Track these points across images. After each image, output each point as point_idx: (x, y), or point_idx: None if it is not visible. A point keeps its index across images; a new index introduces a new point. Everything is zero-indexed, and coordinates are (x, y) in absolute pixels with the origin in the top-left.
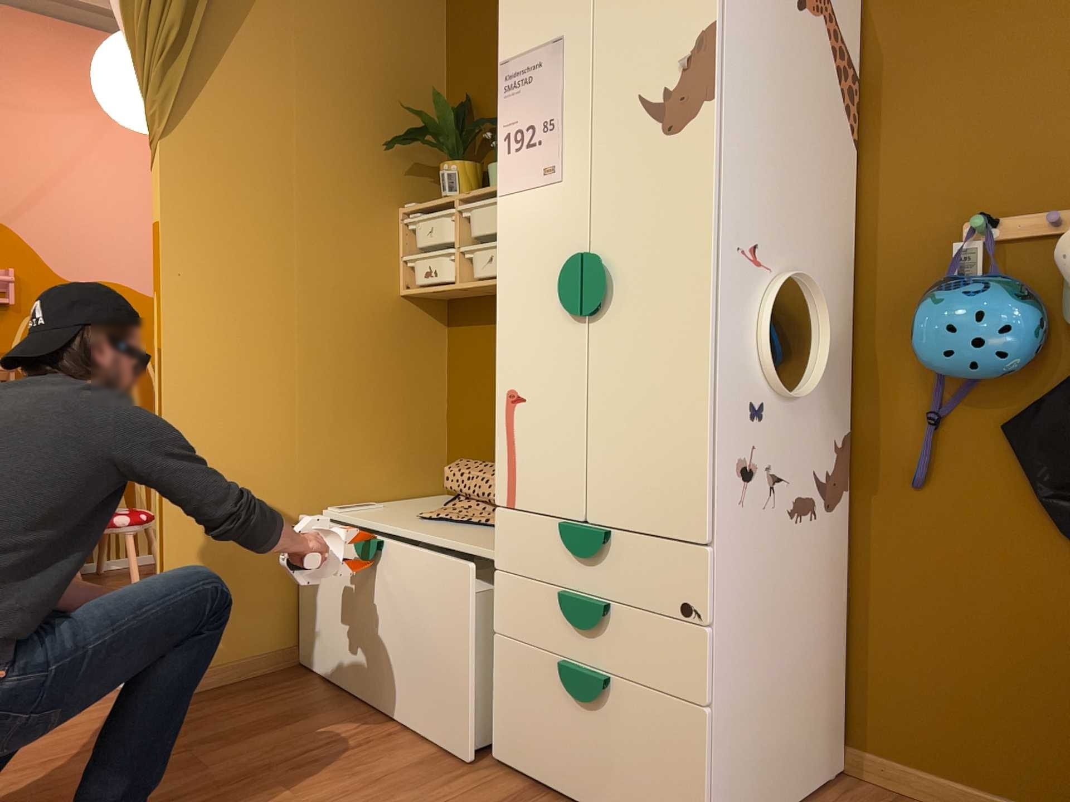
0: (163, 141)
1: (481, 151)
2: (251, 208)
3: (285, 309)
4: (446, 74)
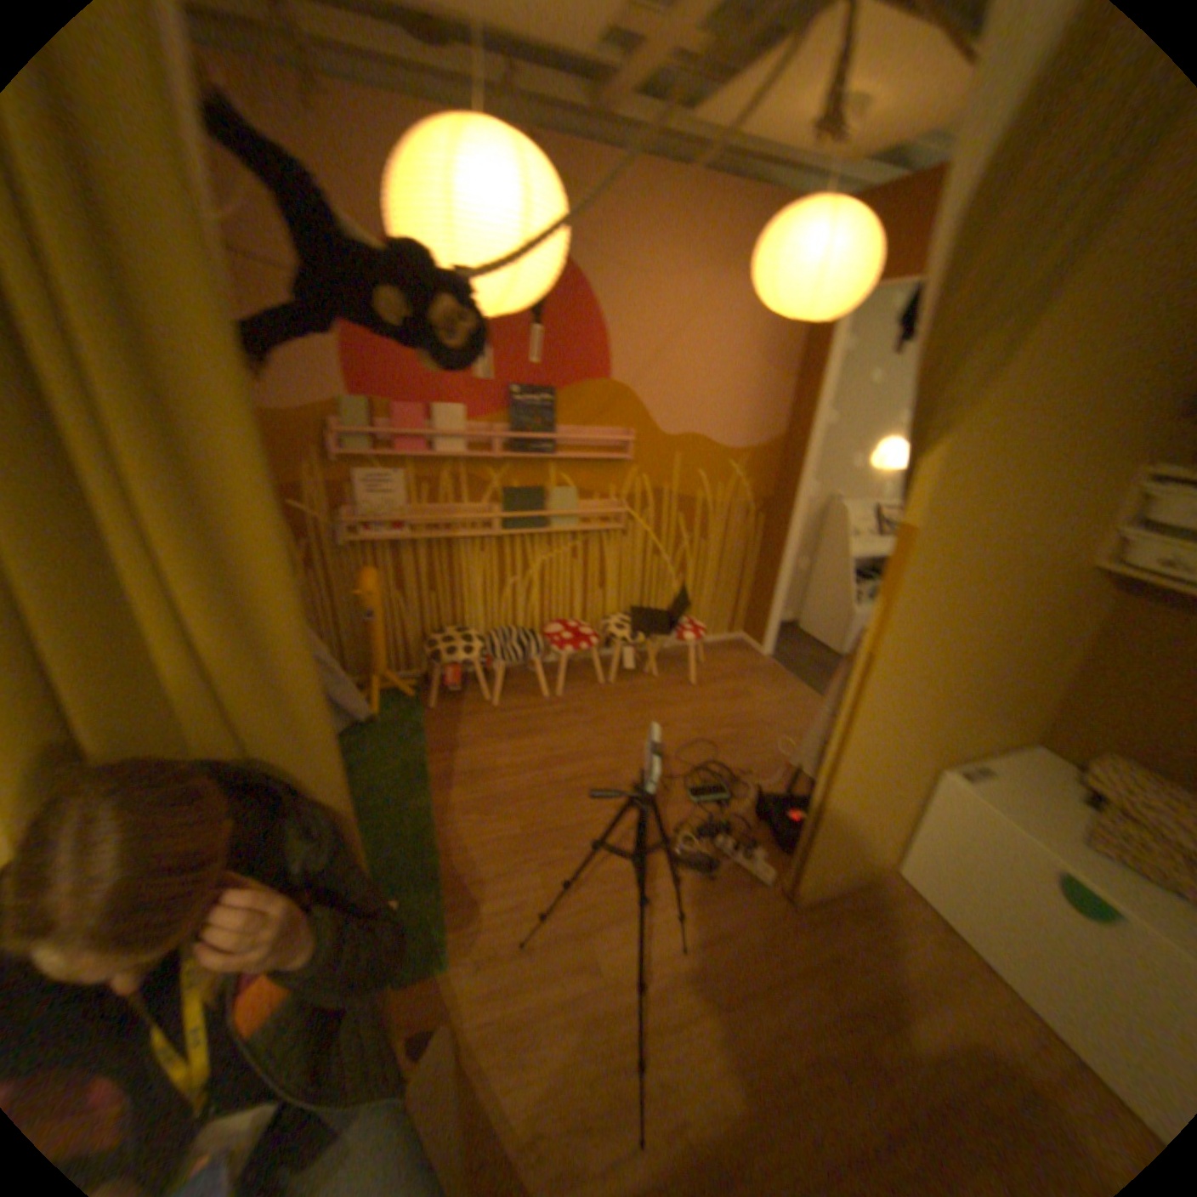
0: (952, 429)
1: None
2: (1005, 495)
3: (990, 600)
4: None
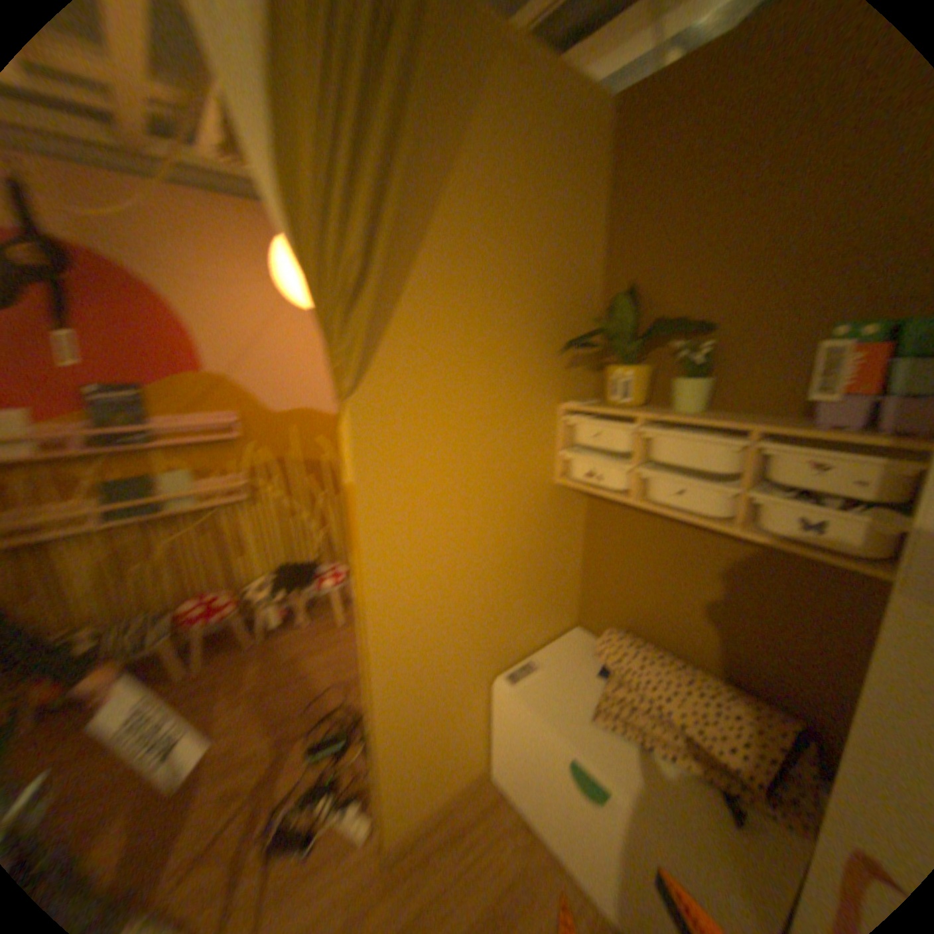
0: (344, 398)
1: (645, 343)
2: (435, 445)
3: (466, 530)
4: (602, 253)
